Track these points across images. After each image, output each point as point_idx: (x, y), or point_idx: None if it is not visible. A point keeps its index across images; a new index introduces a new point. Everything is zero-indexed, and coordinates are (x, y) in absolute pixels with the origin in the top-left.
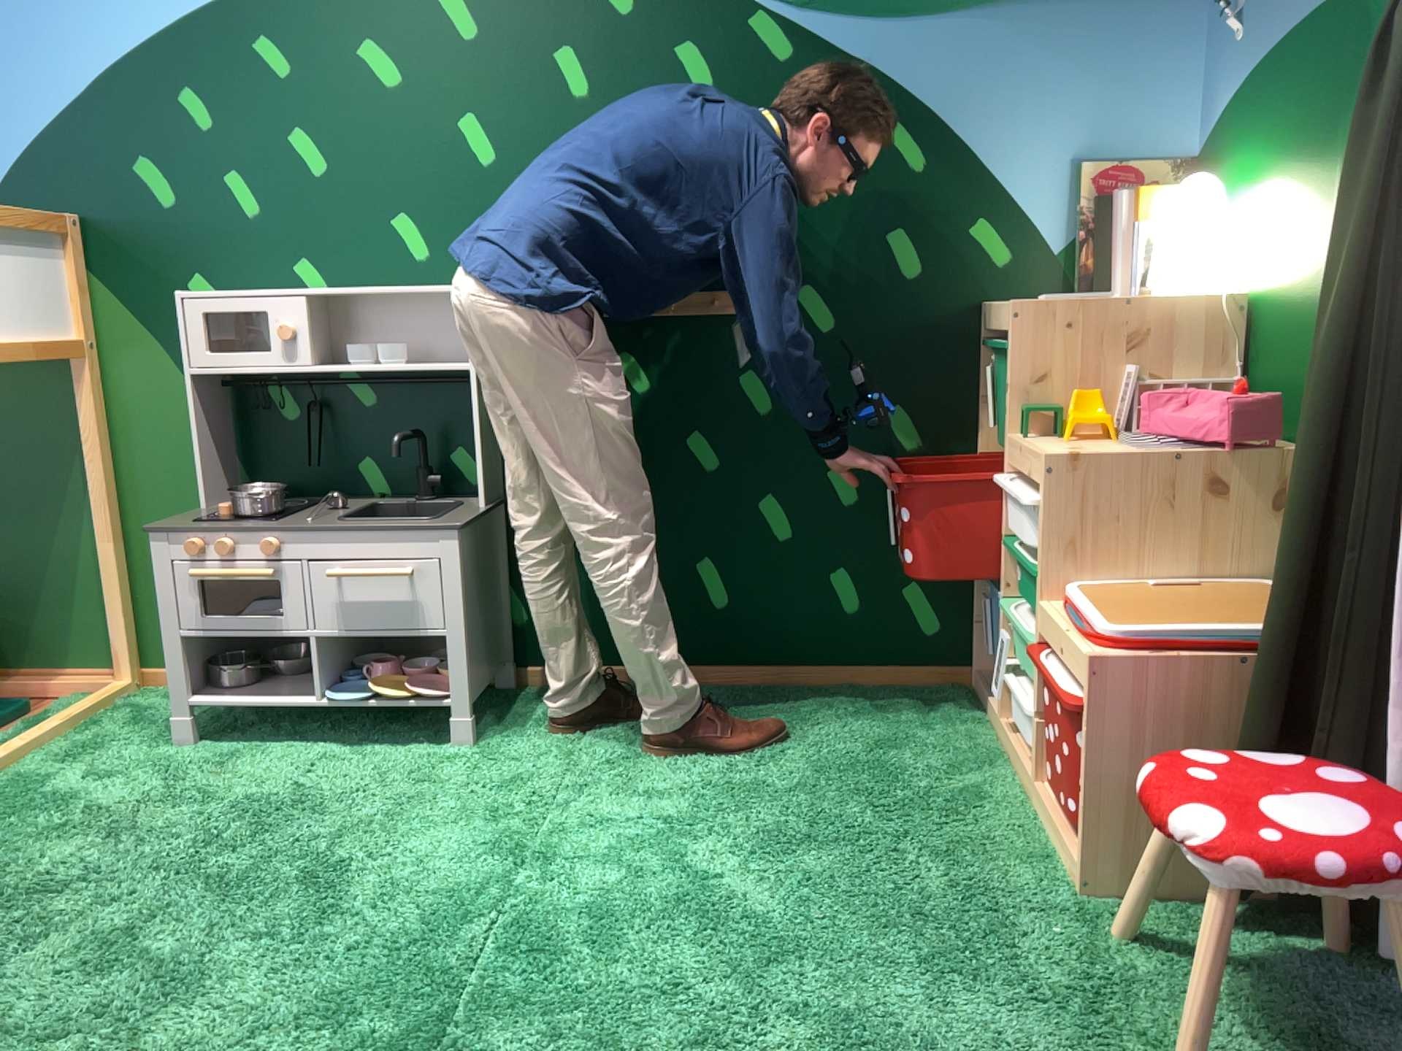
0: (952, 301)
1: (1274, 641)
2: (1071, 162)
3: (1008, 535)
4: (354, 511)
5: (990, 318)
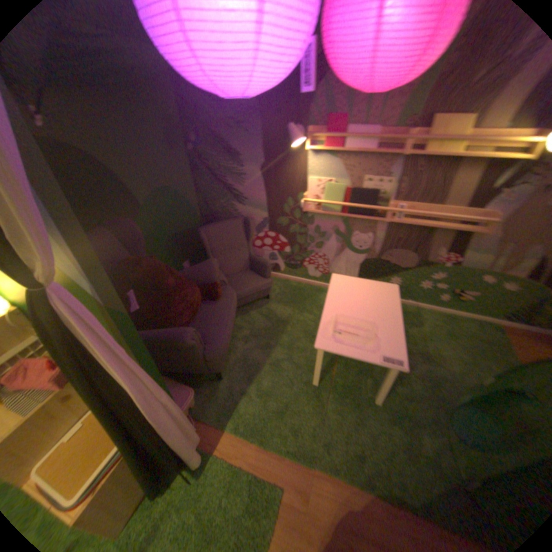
0: None
1: (129, 461)
2: None
3: None
4: None
5: None
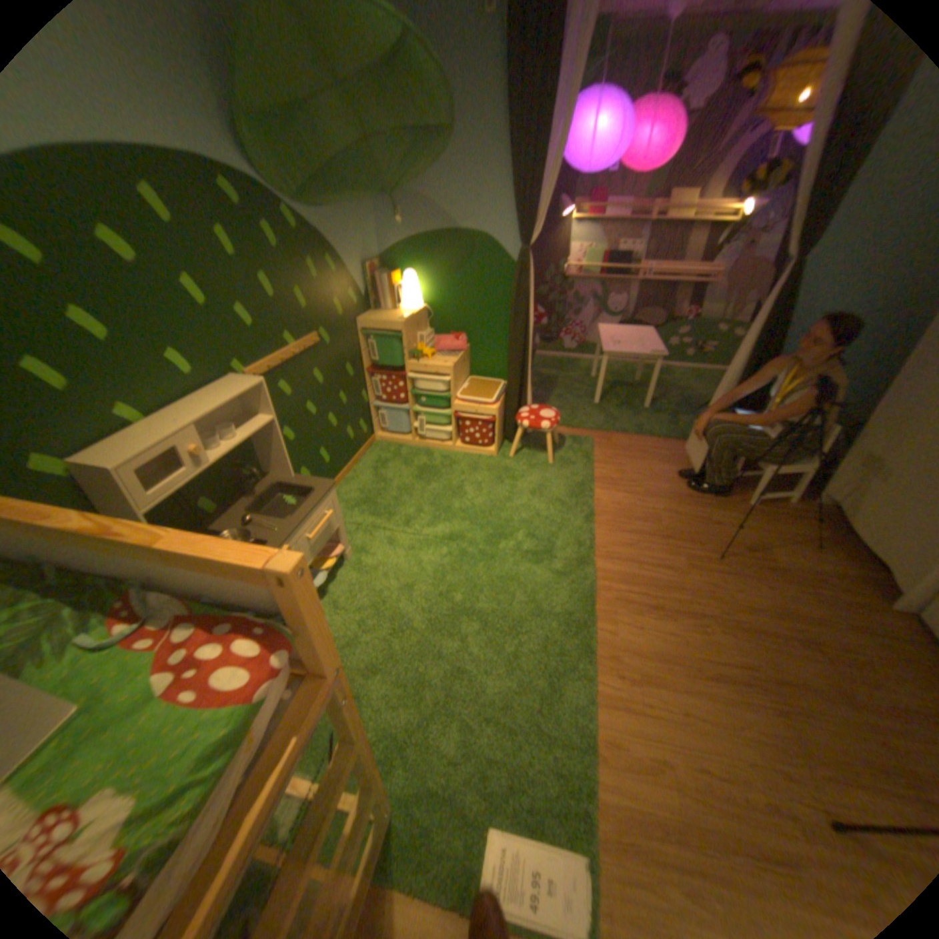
0: (349, 322)
1: (511, 390)
2: (360, 264)
3: (411, 392)
4: (265, 515)
5: (369, 326)
